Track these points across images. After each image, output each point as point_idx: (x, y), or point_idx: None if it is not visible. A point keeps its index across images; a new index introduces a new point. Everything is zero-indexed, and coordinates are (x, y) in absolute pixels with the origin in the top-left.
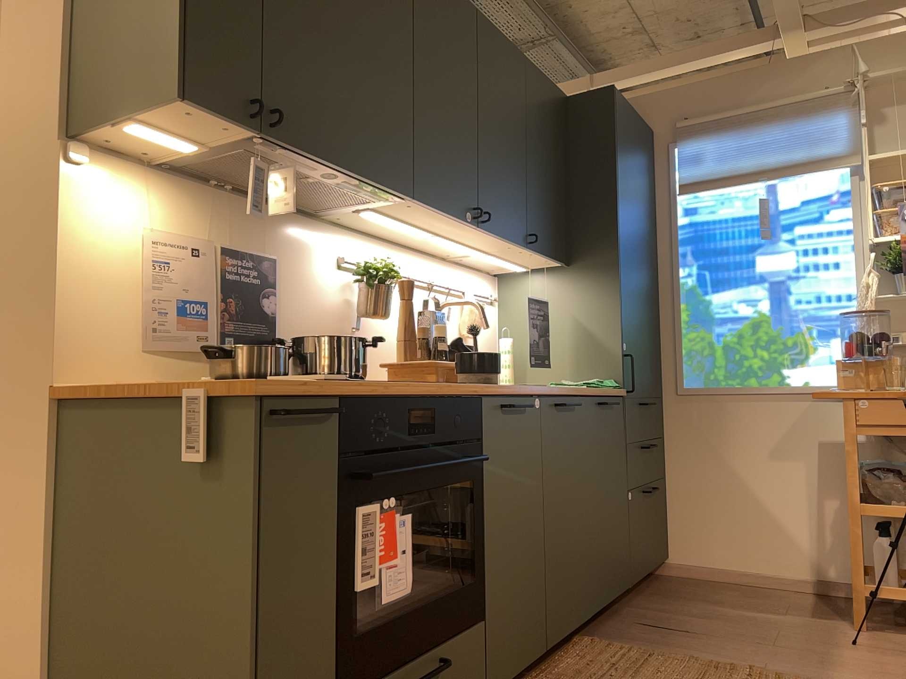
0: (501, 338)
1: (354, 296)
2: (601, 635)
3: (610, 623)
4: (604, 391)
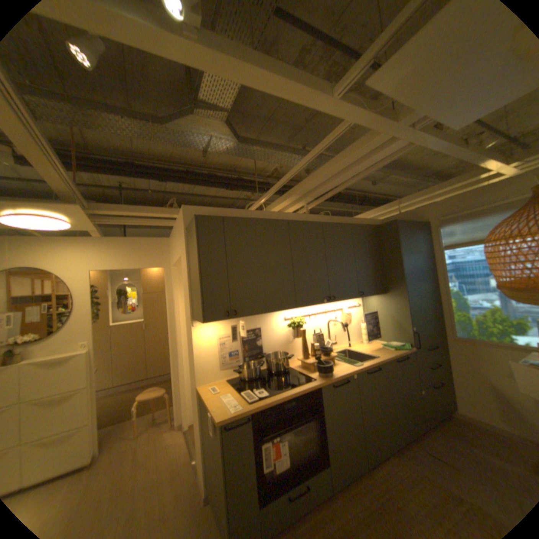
0: (361, 322)
1: (290, 329)
2: (405, 457)
3: (413, 449)
4: (400, 353)
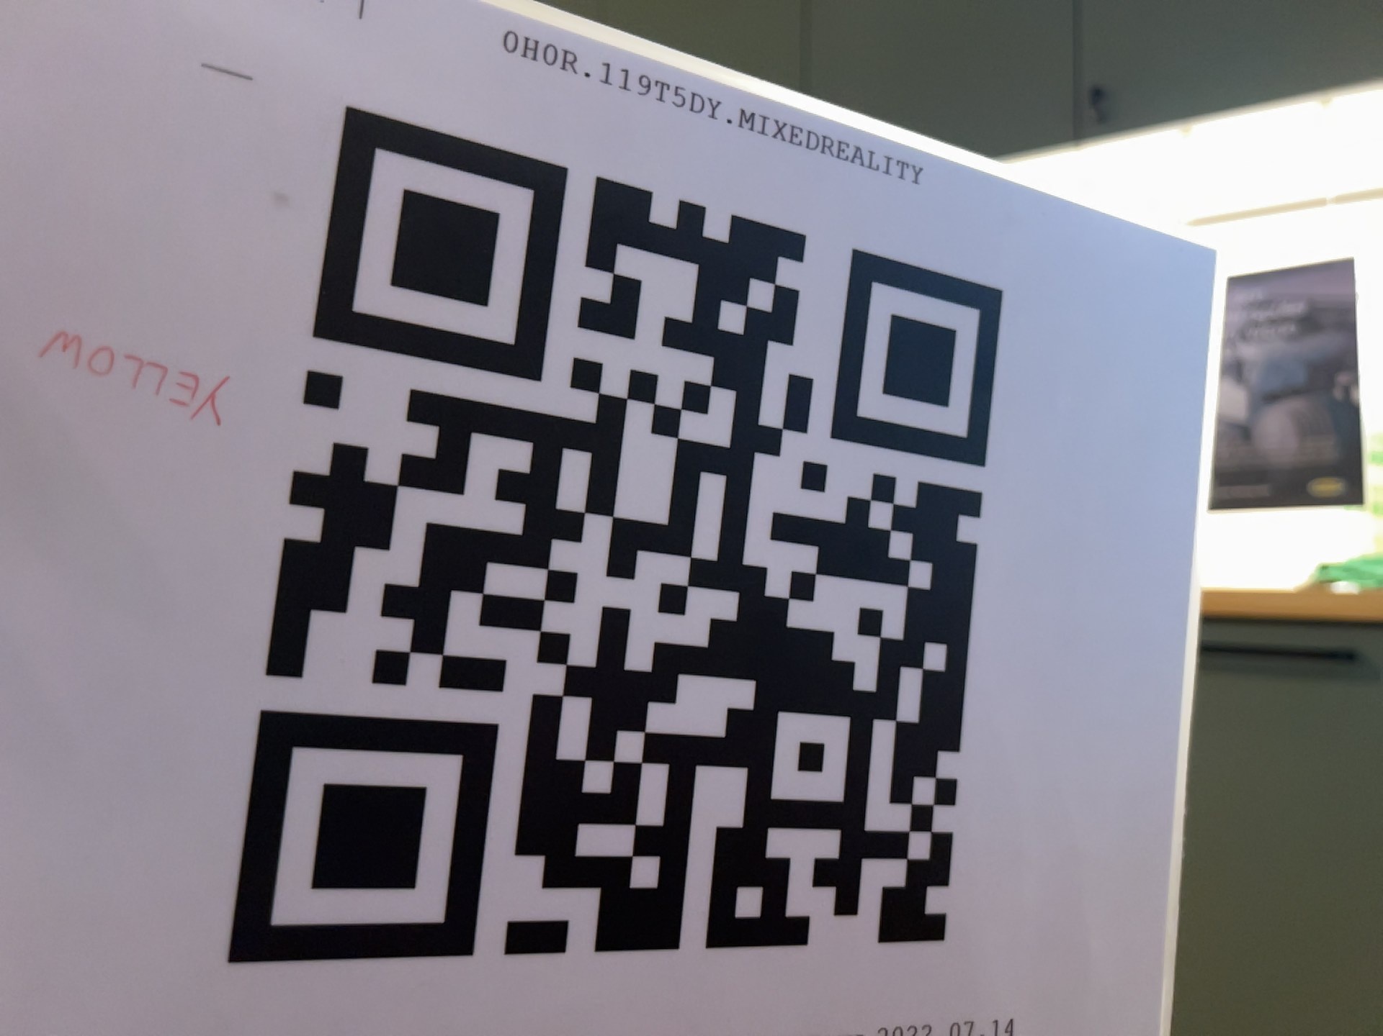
0: None
1: None
2: None
3: None
4: (1282, 601)
